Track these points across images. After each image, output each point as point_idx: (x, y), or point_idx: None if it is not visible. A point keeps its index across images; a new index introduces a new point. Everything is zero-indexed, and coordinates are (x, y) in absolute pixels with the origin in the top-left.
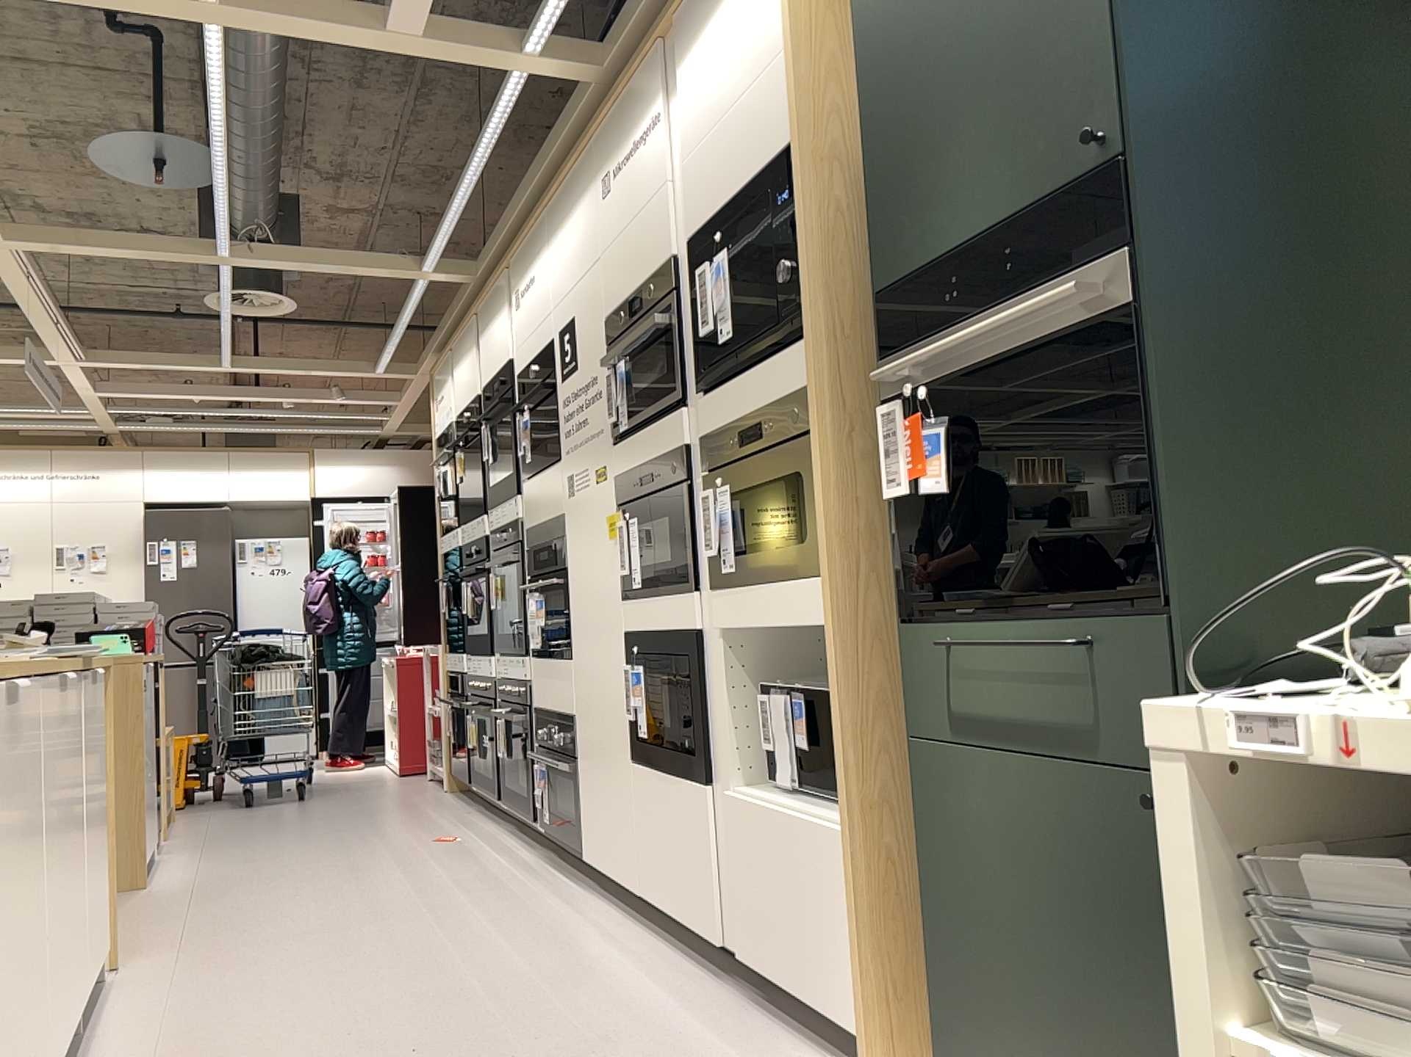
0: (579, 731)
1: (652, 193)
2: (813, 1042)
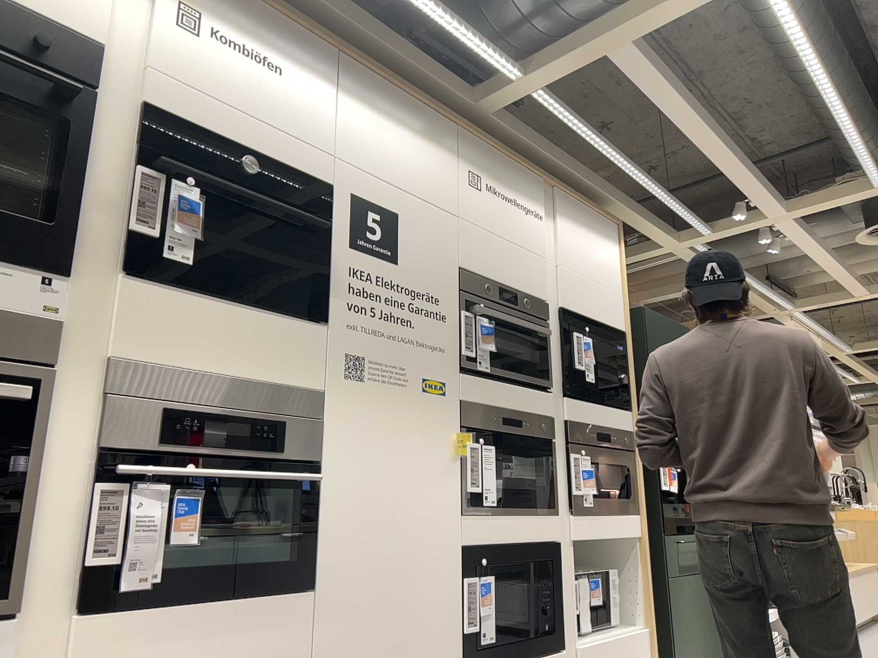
0: None
1: (530, 246)
2: None
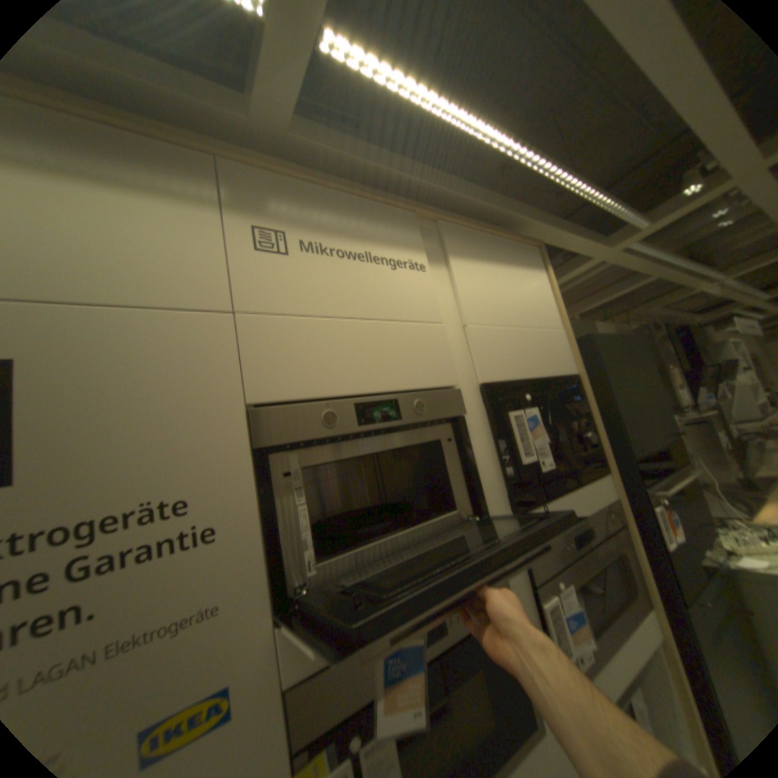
0: None
1: (409, 315)
2: None
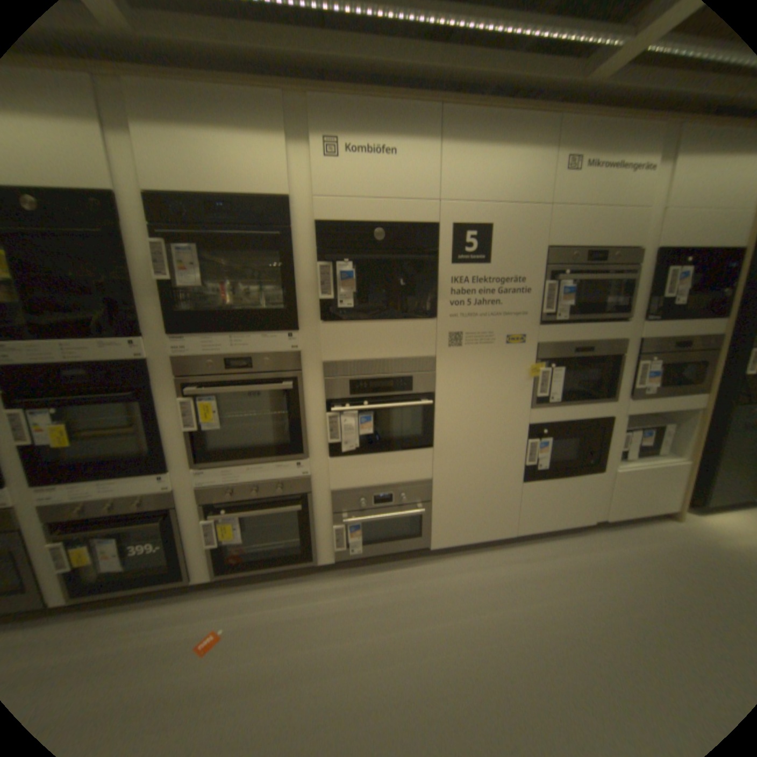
0: (438, 485)
1: (632, 203)
2: (642, 526)
